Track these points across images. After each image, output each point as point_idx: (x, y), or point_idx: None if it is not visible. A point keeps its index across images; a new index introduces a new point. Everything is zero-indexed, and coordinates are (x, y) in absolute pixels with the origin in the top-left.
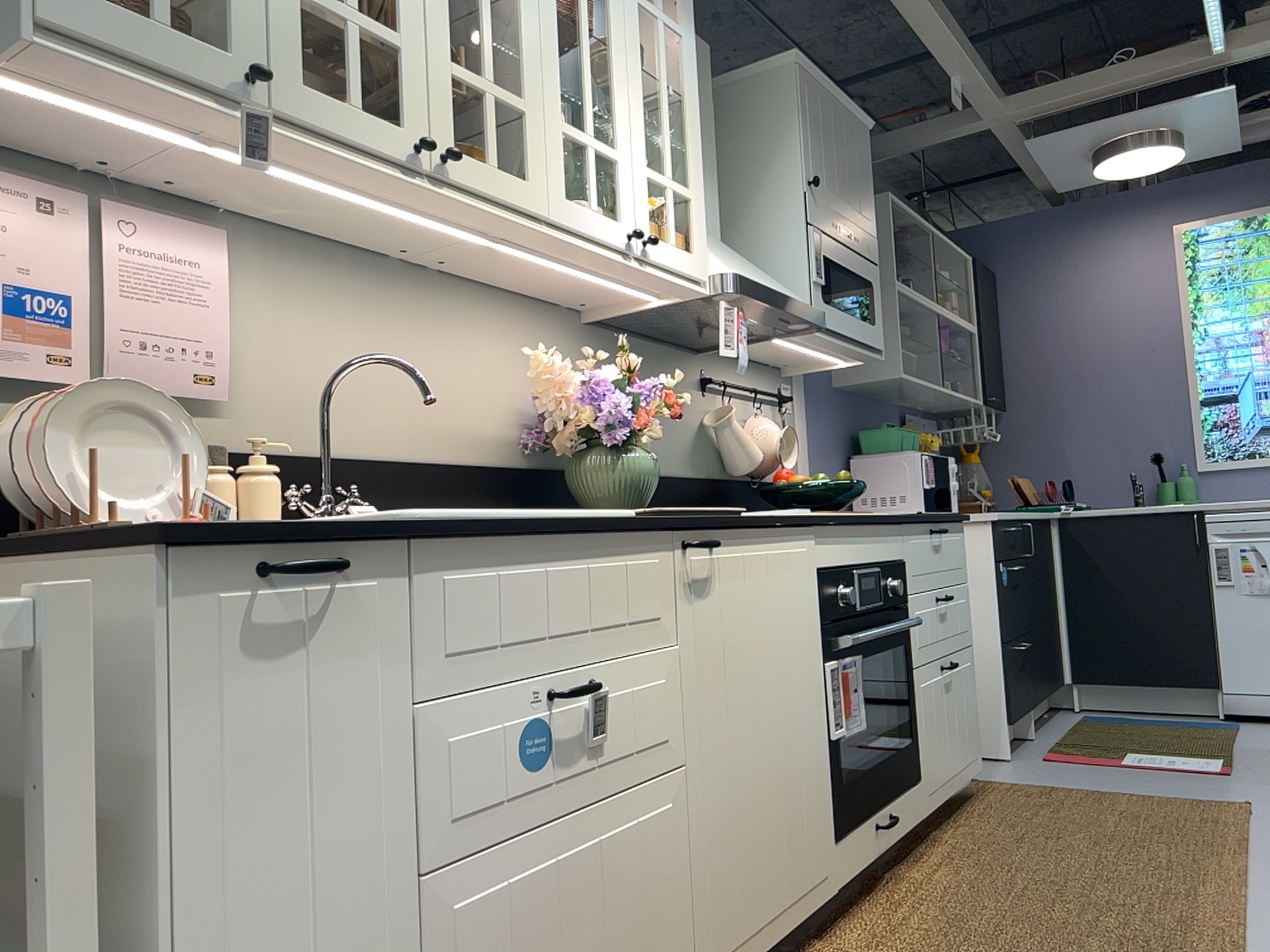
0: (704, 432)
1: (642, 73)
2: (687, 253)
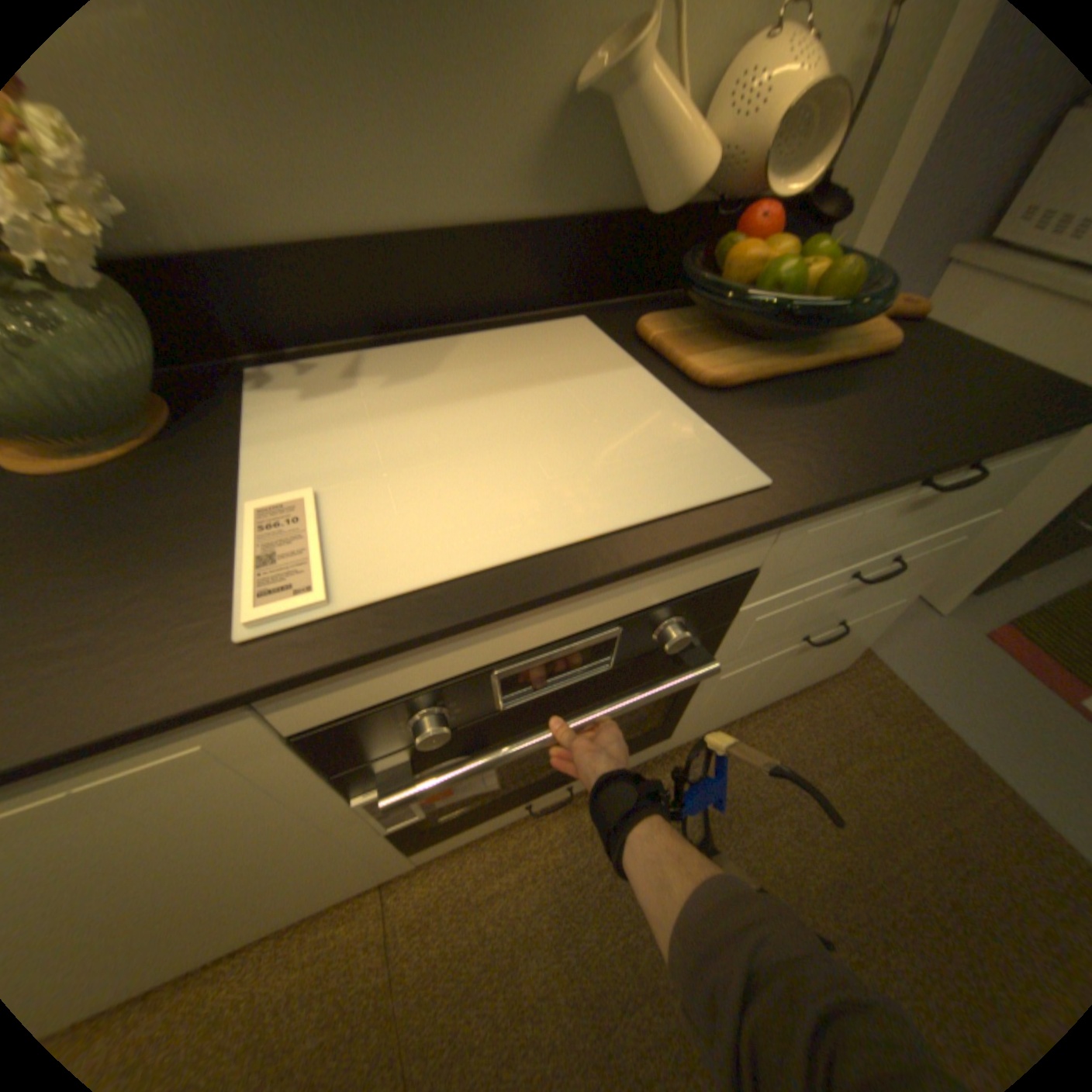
0: (585, 94)
1: None
2: None
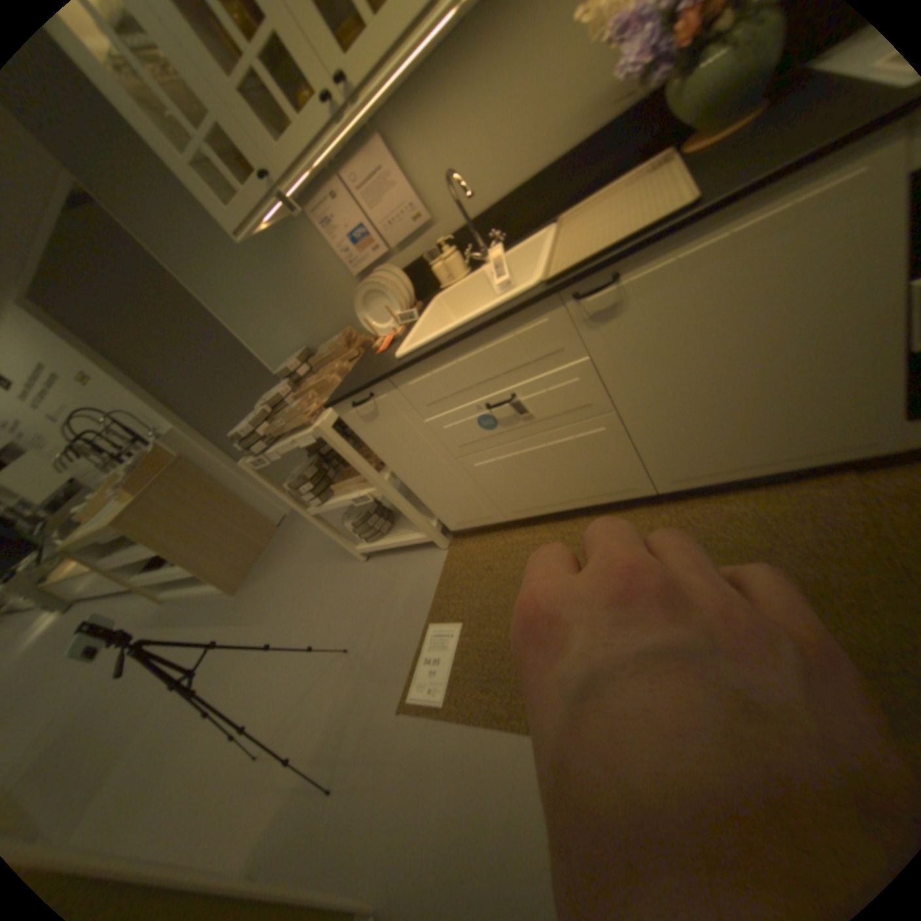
0: None
1: None
2: None
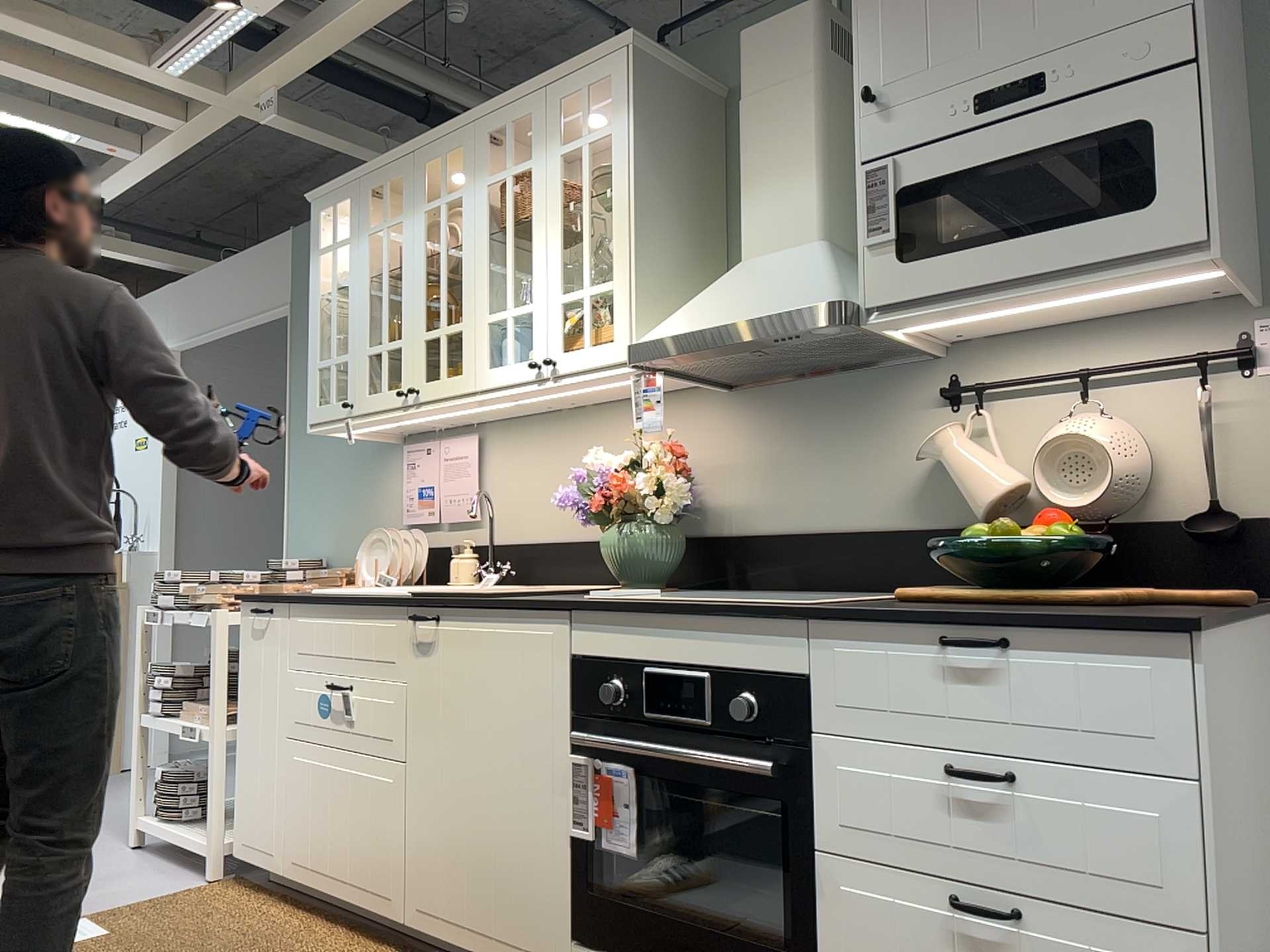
0: (944, 463)
1: (559, 215)
2: (603, 343)
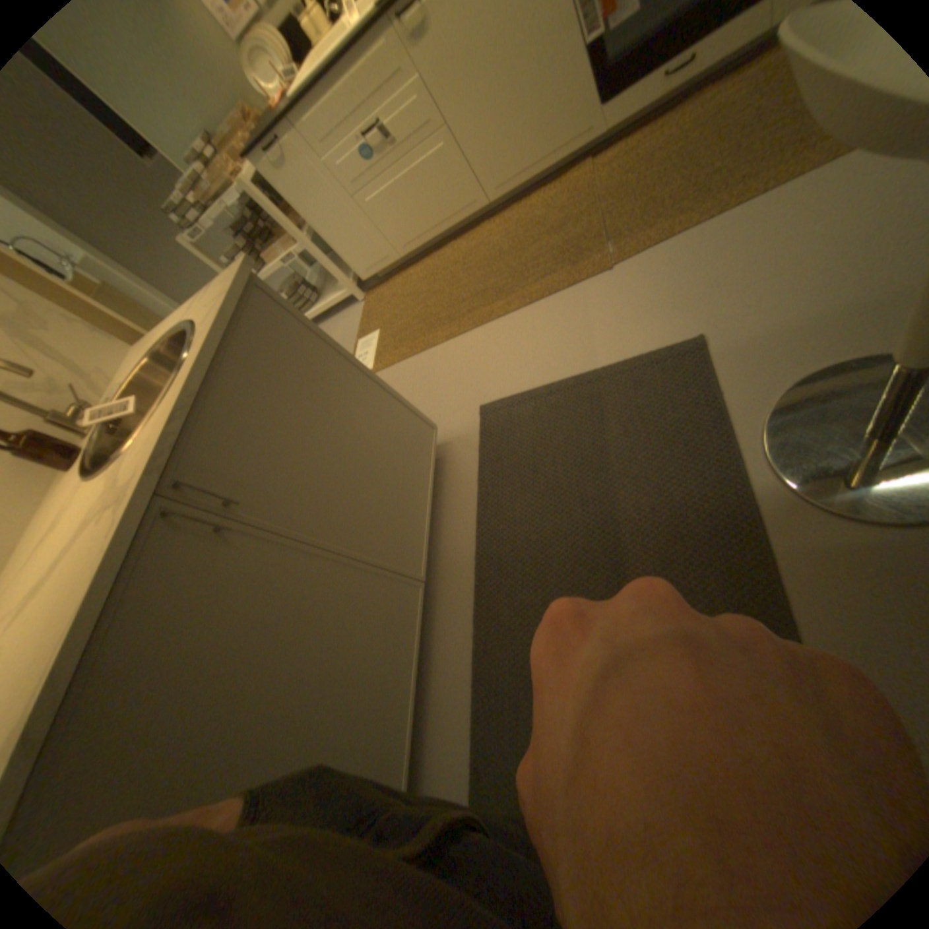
0: None
1: None
2: None
